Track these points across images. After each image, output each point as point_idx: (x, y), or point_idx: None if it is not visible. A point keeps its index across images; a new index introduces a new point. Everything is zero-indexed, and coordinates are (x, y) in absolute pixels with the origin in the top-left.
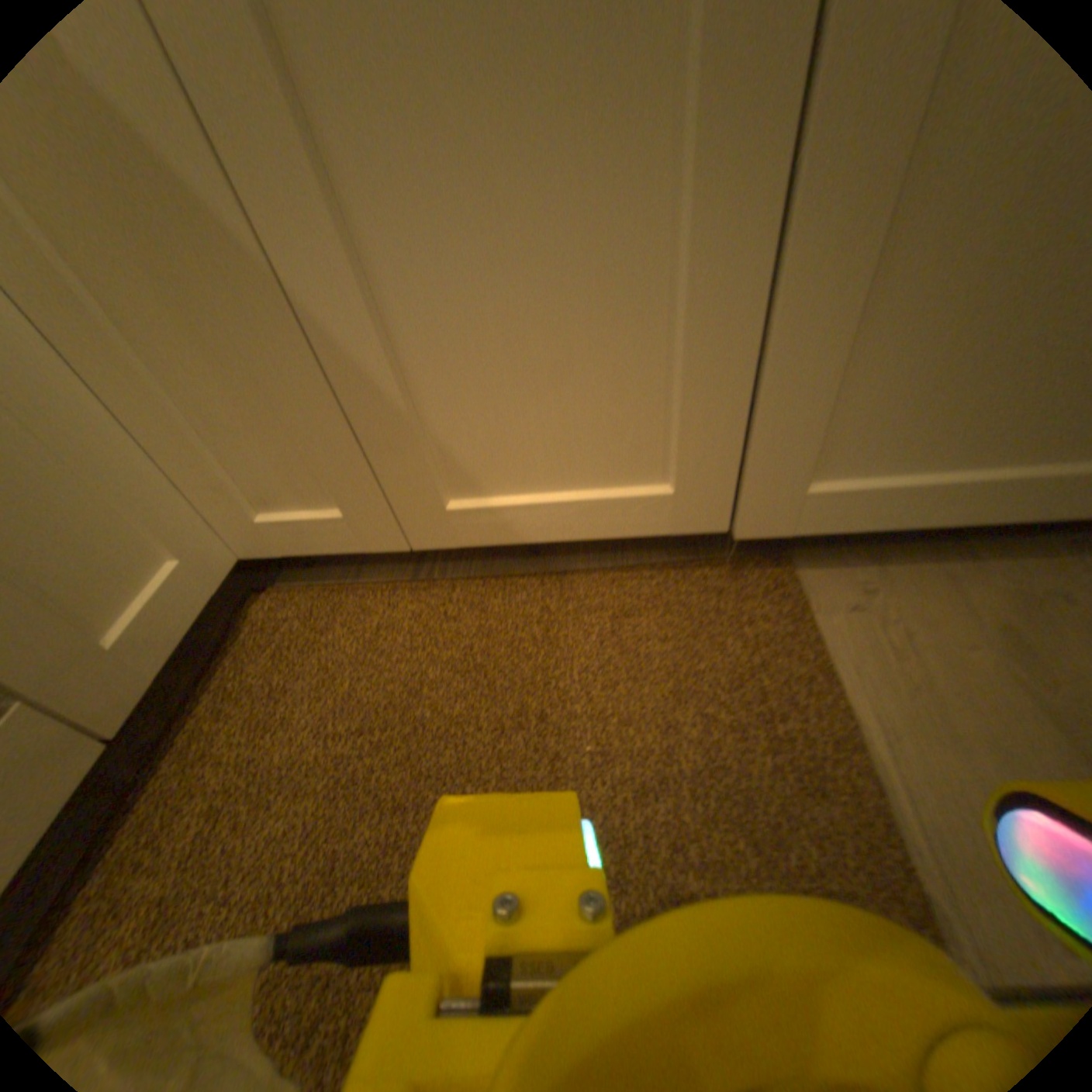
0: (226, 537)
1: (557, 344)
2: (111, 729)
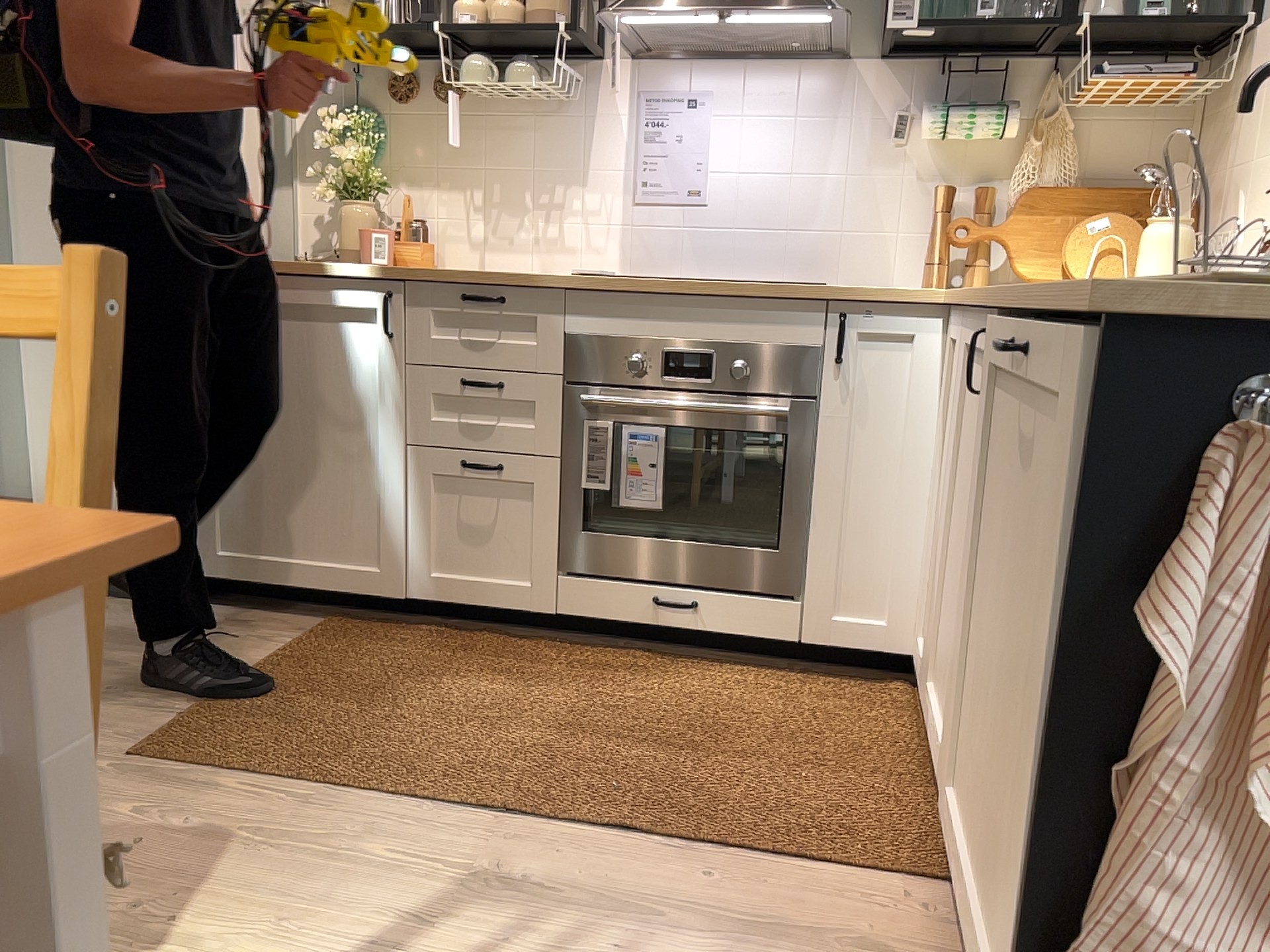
0: (917, 640)
1: (957, 630)
2: (808, 640)
